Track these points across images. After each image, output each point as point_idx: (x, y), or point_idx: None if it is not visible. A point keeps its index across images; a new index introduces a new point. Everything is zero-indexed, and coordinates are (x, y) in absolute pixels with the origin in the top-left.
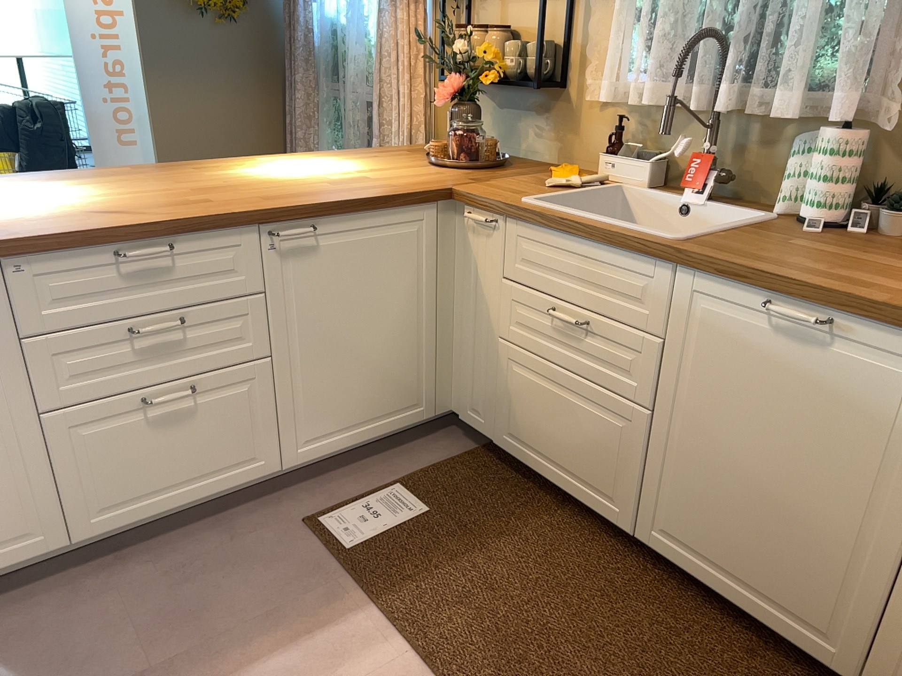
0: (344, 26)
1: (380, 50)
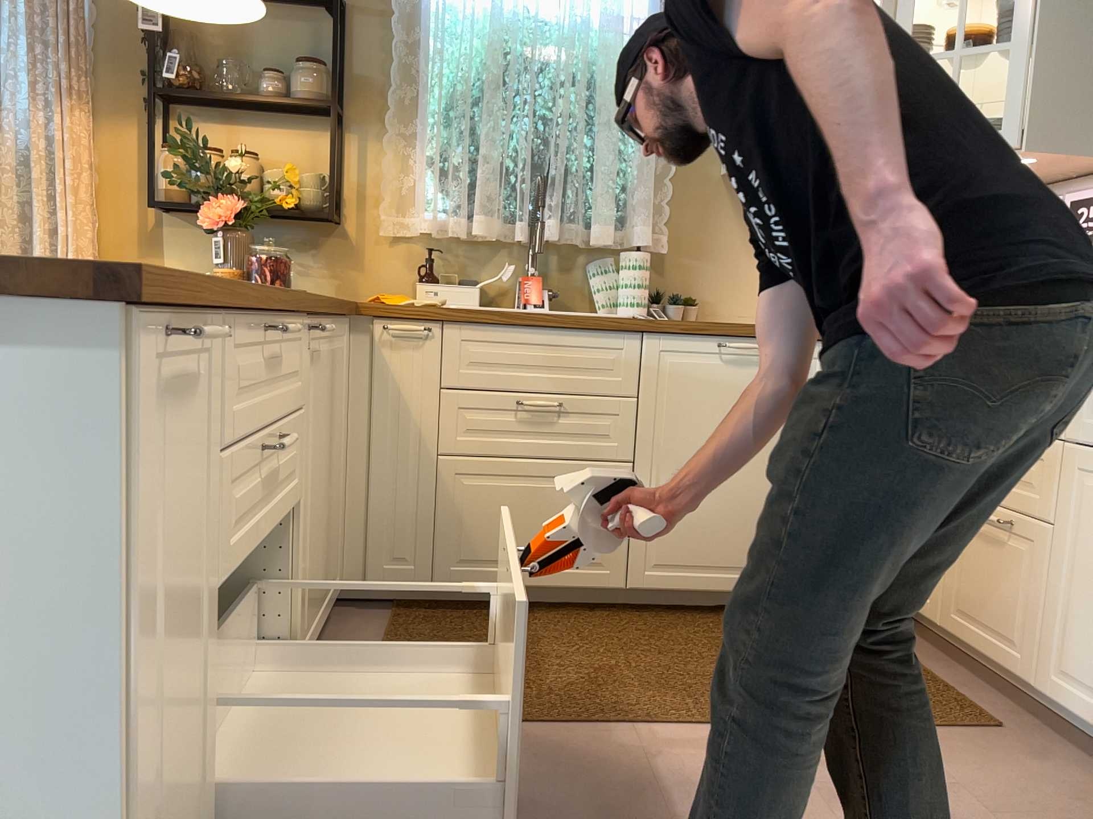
0: None
1: None
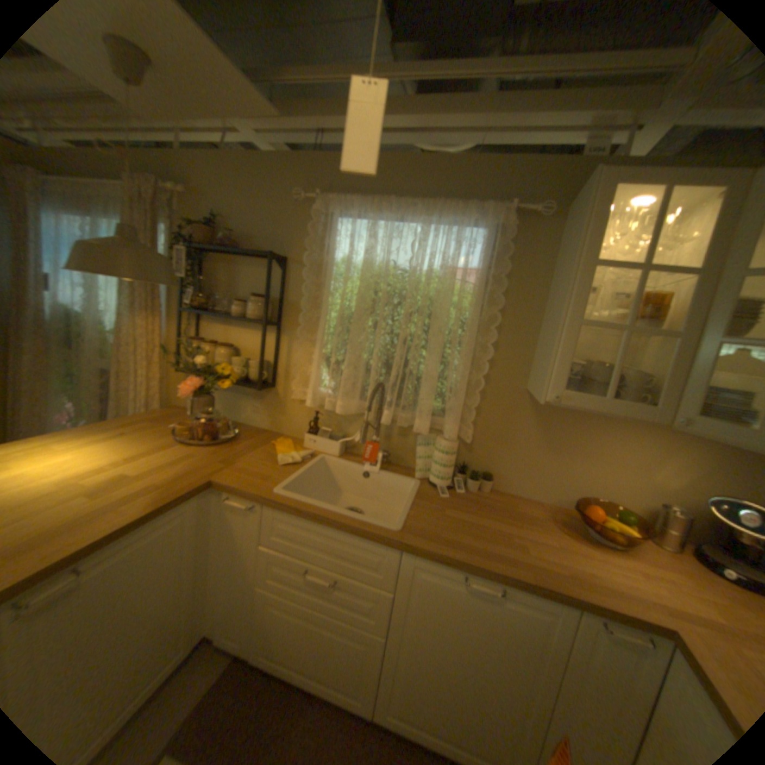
0: (76, 312)
1: (113, 335)
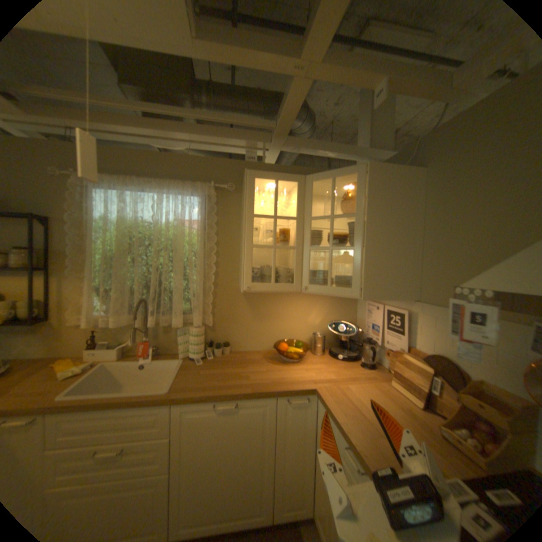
0: None
1: None
